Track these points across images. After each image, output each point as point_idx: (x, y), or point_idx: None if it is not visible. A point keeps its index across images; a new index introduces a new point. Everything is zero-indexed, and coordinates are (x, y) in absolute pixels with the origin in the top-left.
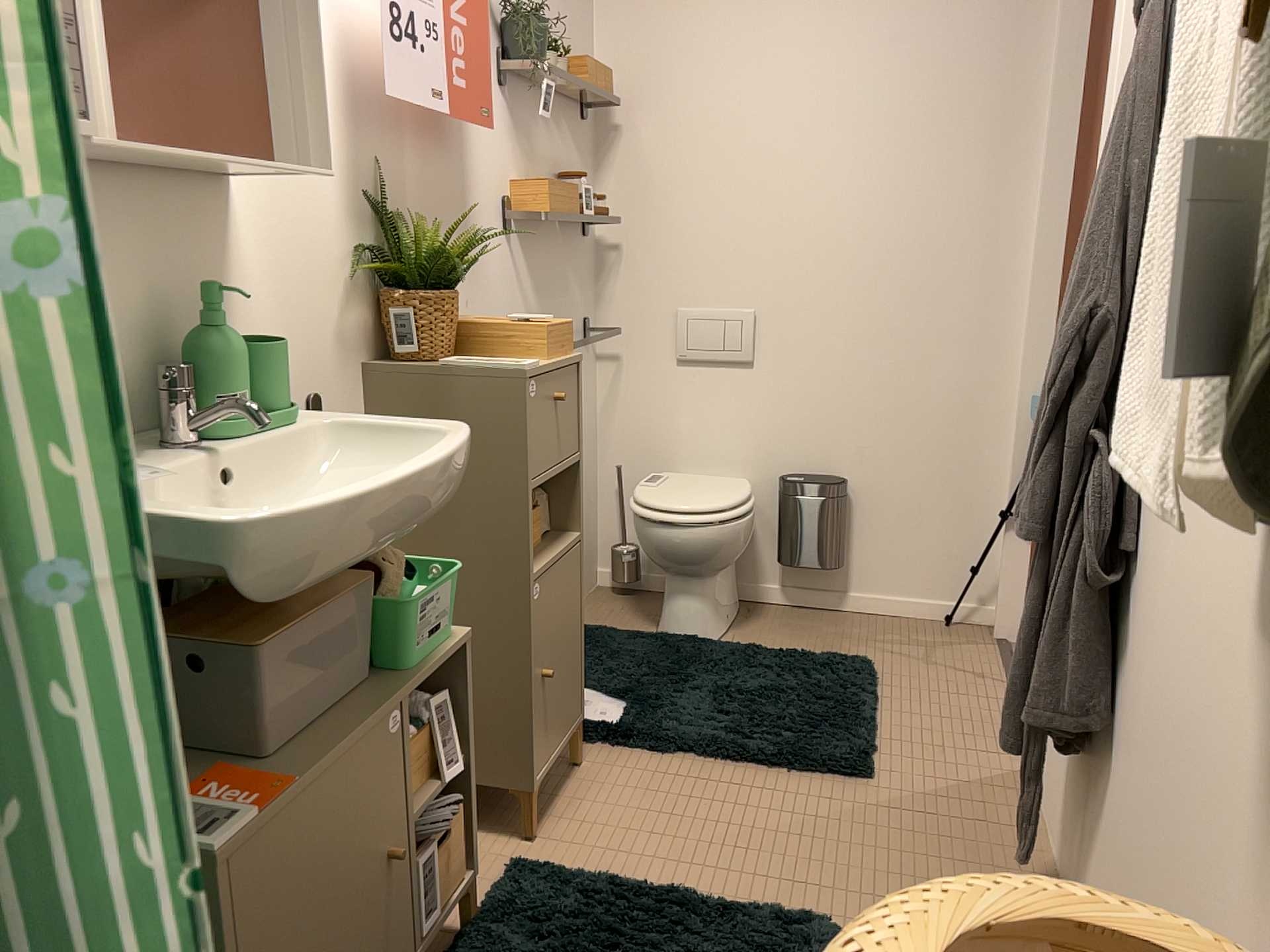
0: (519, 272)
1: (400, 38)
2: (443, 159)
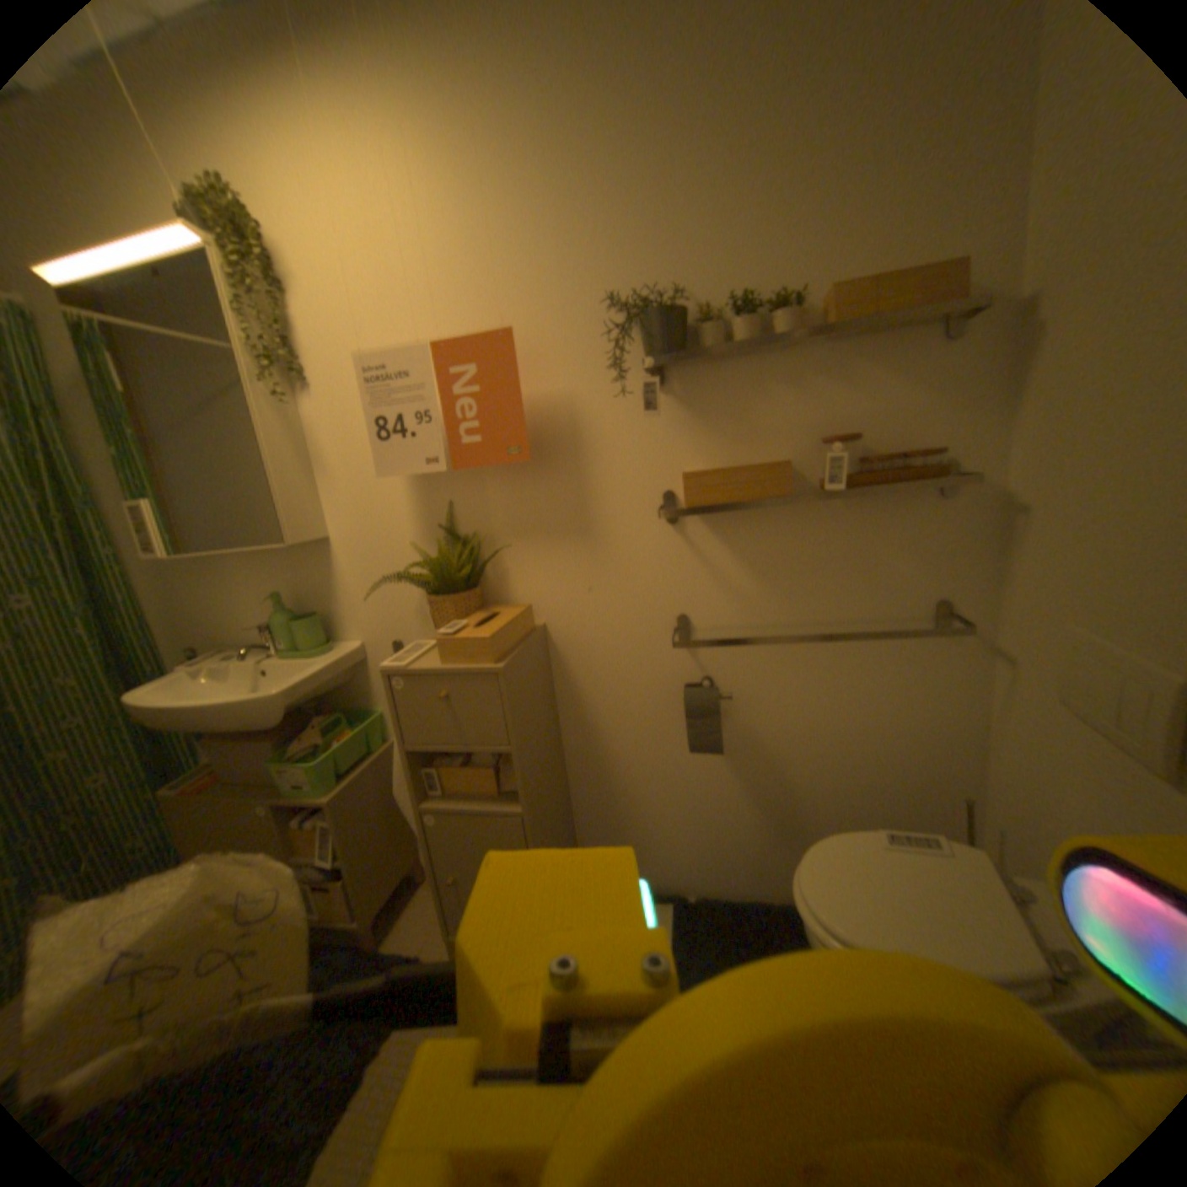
0: (706, 554)
1: (384, 434)
2: (540, 479)
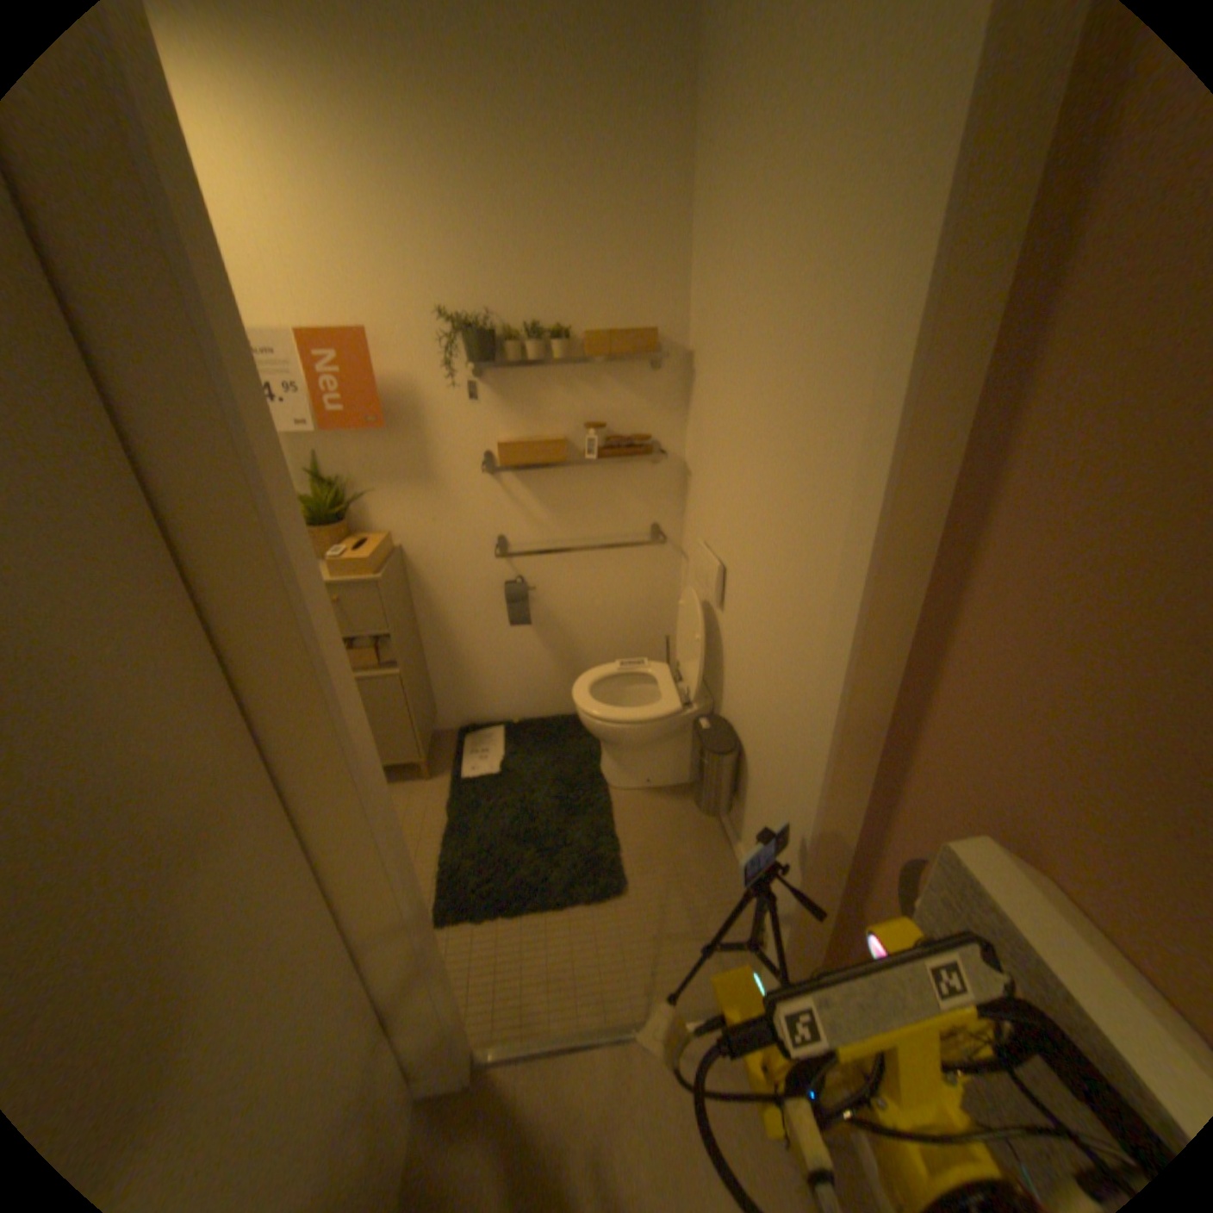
0: (514, 497)
1: None
2: (390, 439)
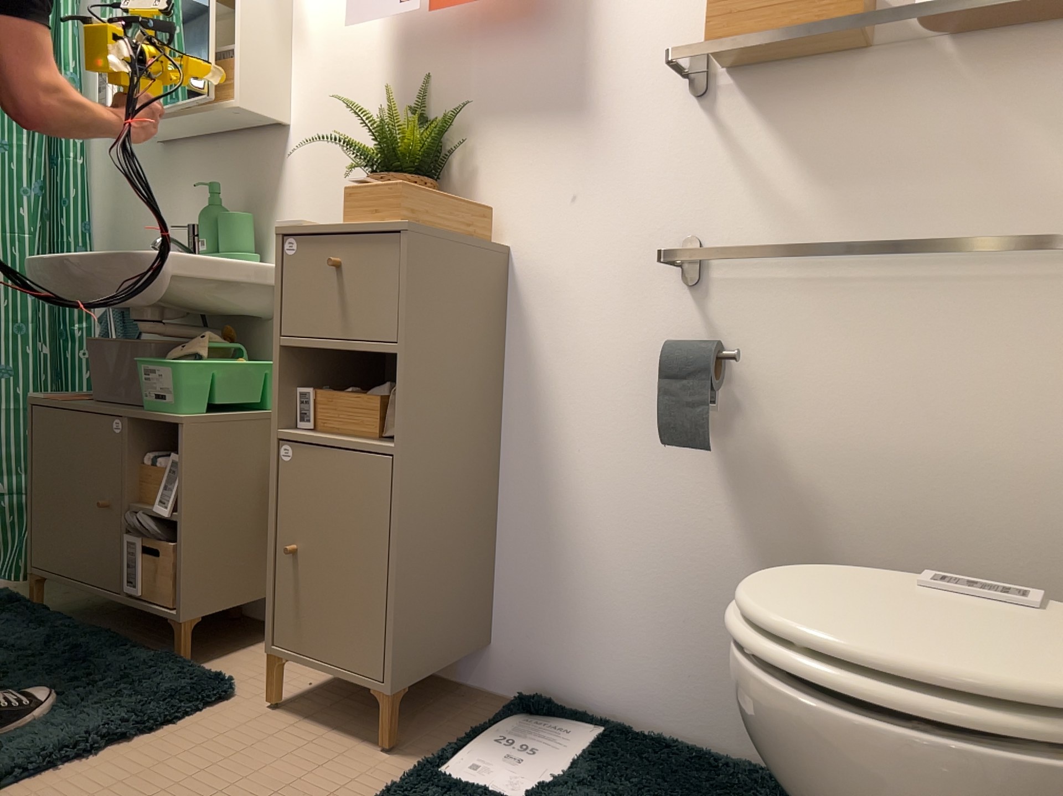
0: (732, 149)
1: None
2: (536, 47)
